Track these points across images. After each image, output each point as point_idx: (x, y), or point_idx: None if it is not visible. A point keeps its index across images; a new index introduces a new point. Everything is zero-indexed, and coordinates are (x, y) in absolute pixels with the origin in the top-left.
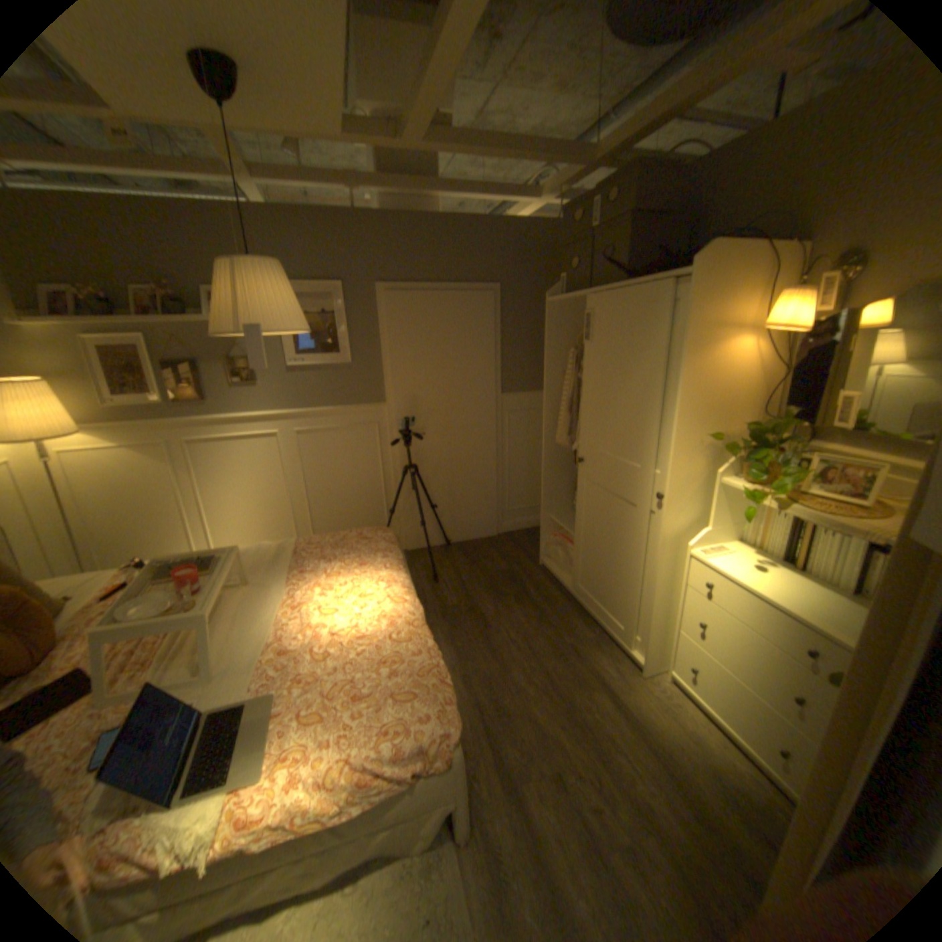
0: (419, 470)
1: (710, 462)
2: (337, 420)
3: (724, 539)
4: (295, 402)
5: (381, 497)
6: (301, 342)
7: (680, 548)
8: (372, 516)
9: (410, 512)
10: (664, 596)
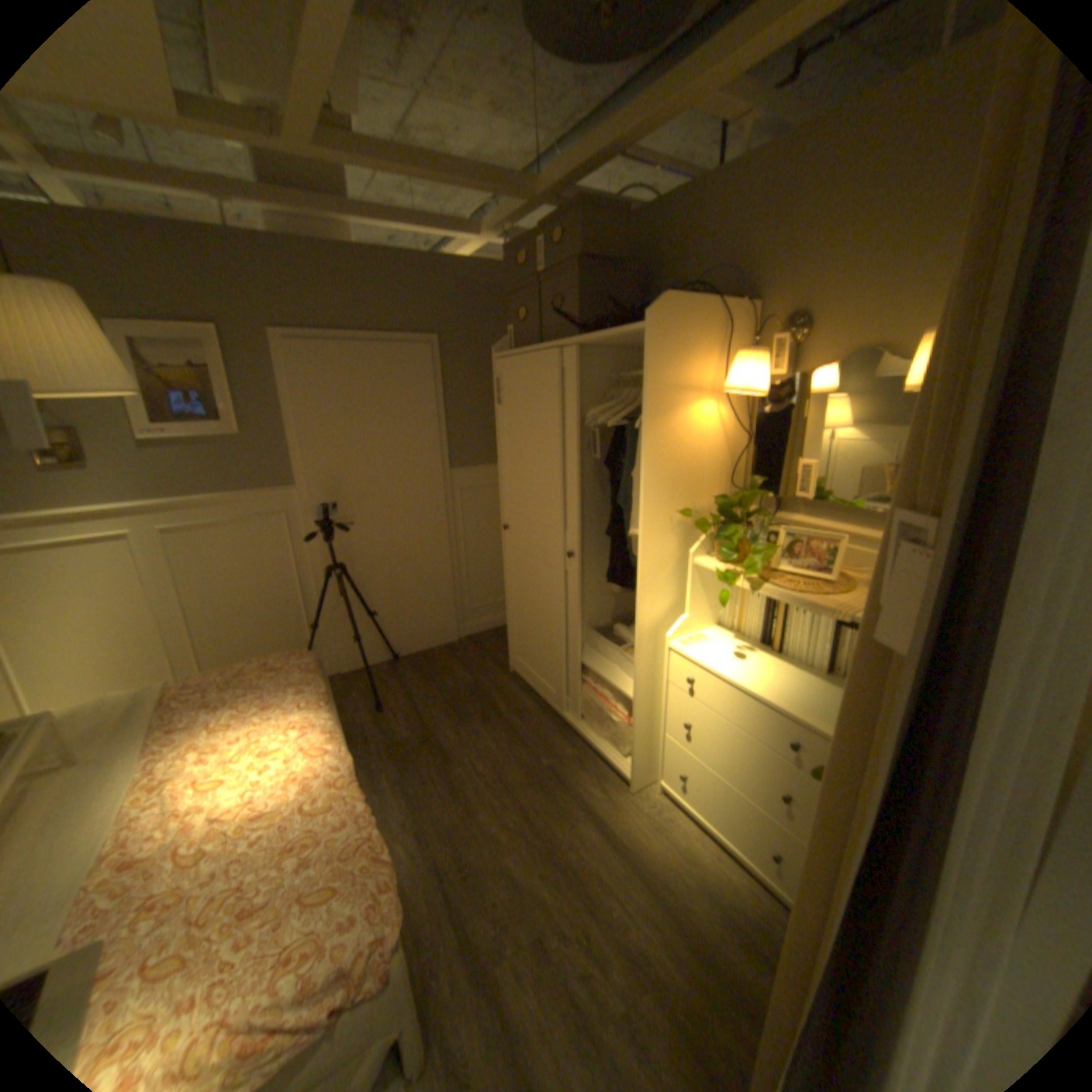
0: (350, 570)
1: (681, 541)
2: (224, 511)
3: (702, 625)
4: (155, 489)
5: (299, 609)
6: (159, 405)
7: (658, 640)
8: (288, 635)
9: (342, 624)
10: (646, 697)
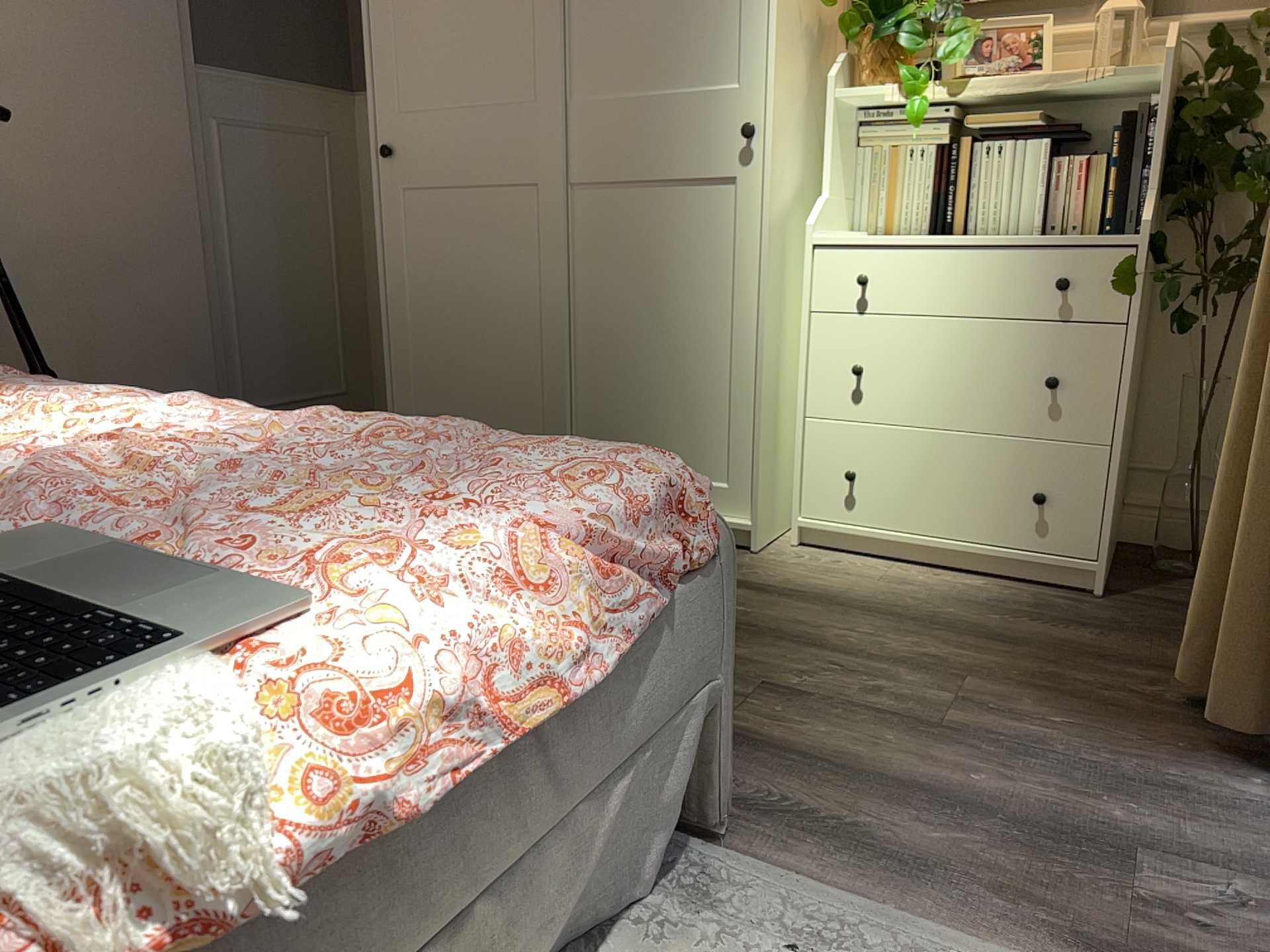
0: None
1: (807, 67)
2: None
3: (838, 225)
4: None
5: None
6: None
7: (785, 245)
8: None
9: None
10: (774, 355)
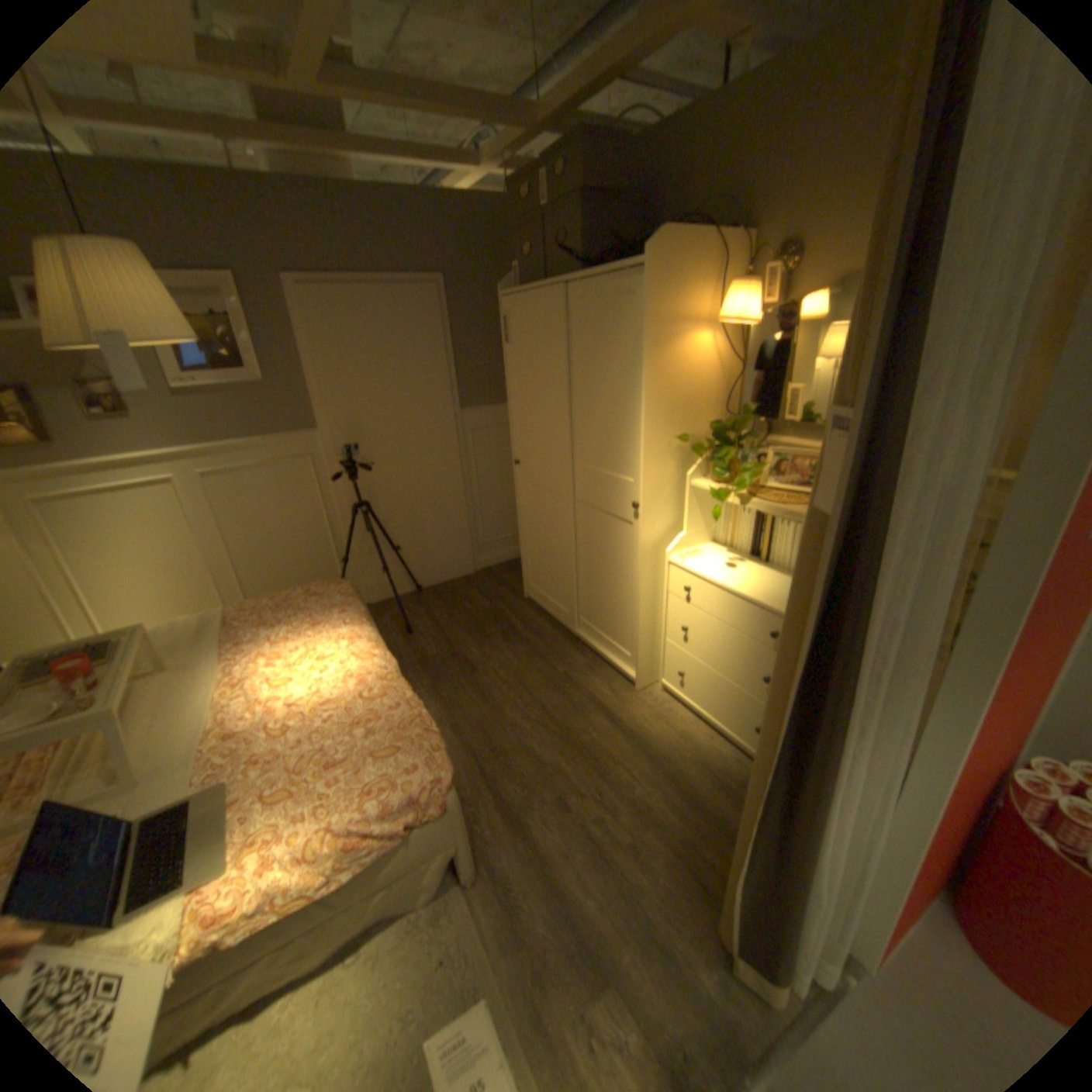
0: (372, 508)
1: (680, 466)
2: (255, 454)
3: (698, 542)
4: (191, 435)
5: (329, 545)
6: (187, 354)
7: (659, 556)
8: (321, 569)
9: (369, 559)
10: (649, 607)
